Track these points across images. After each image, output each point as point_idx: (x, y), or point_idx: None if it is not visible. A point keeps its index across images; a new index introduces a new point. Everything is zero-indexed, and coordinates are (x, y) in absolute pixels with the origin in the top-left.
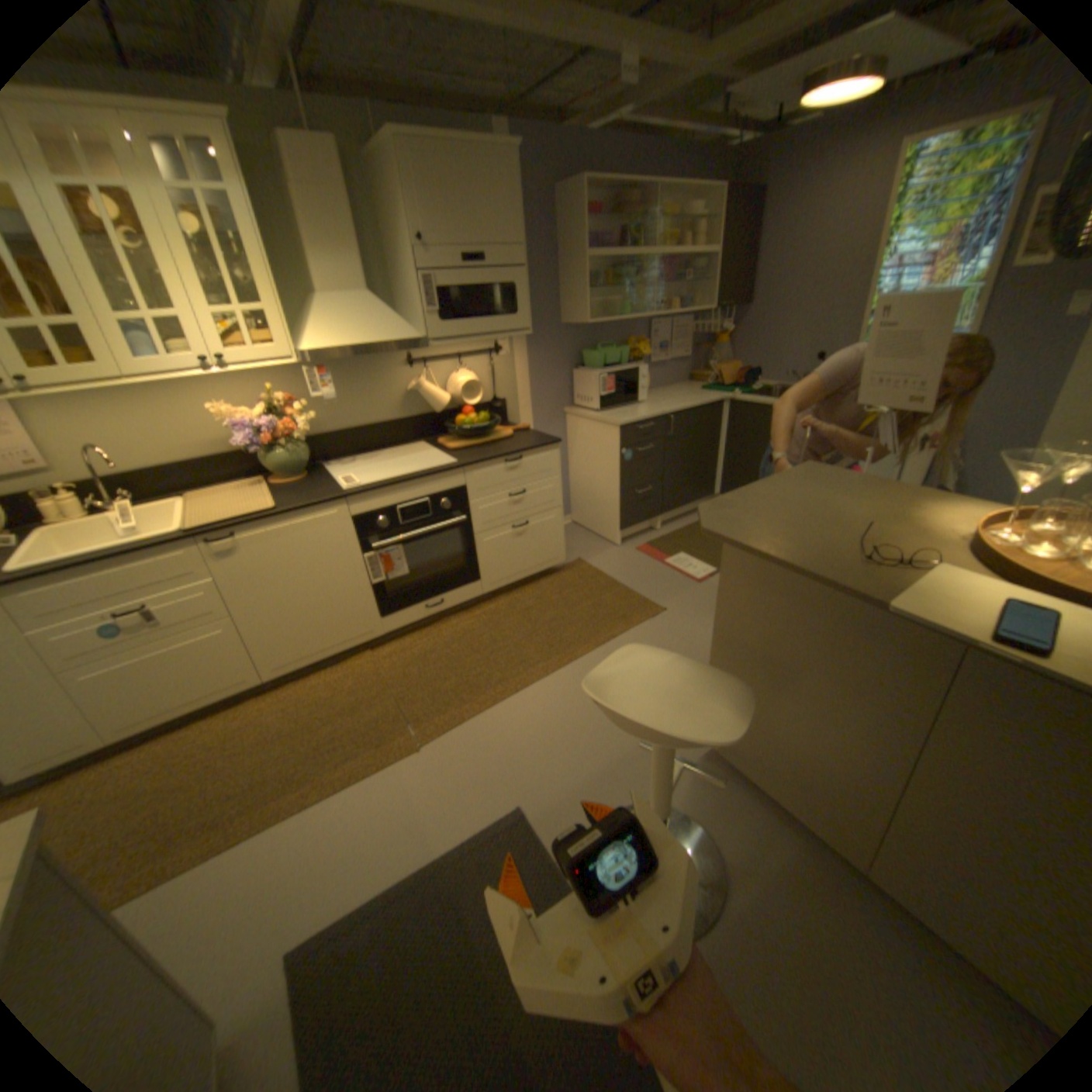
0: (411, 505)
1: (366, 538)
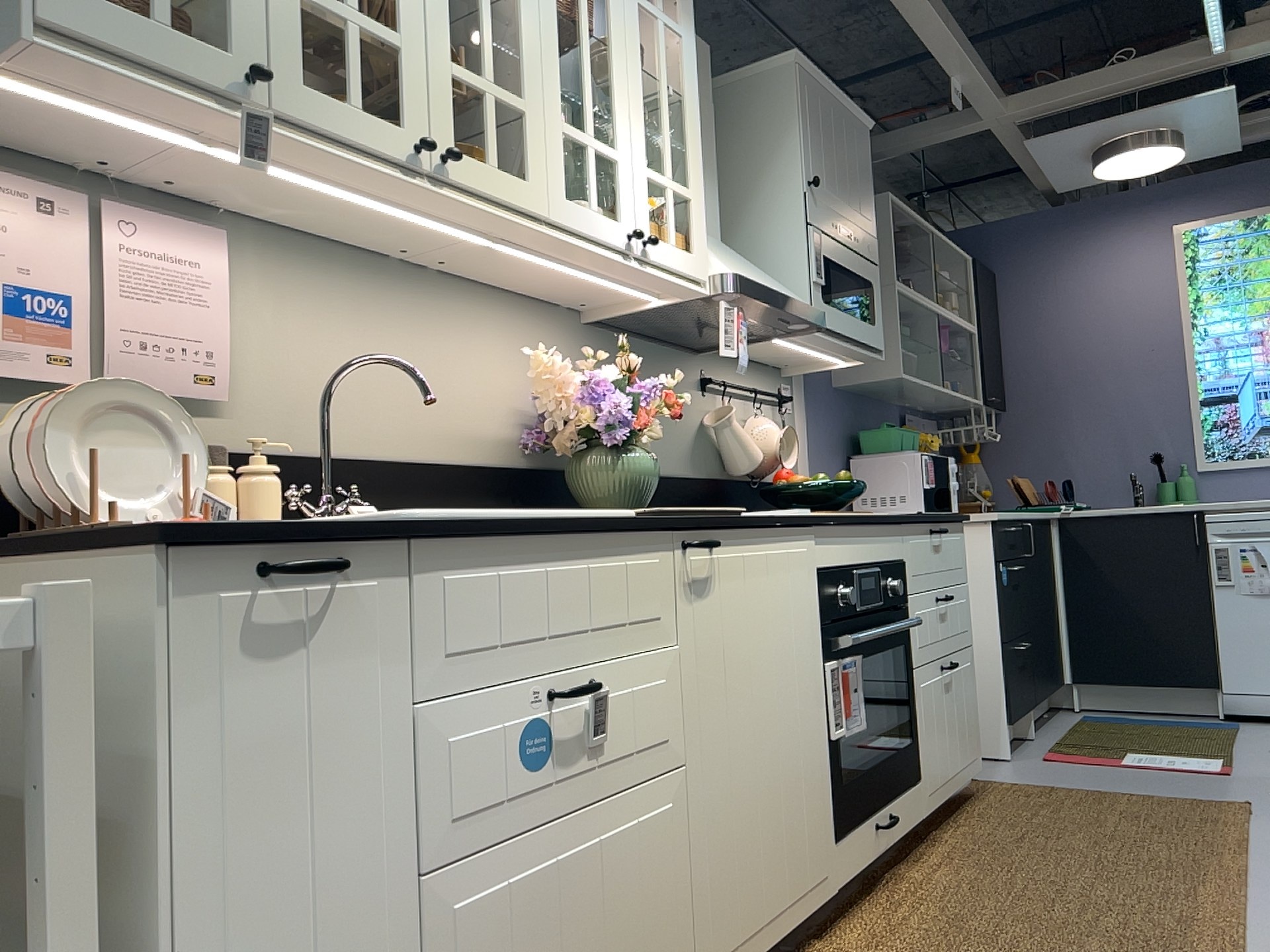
0: (869, 572)
1: (827, 623)
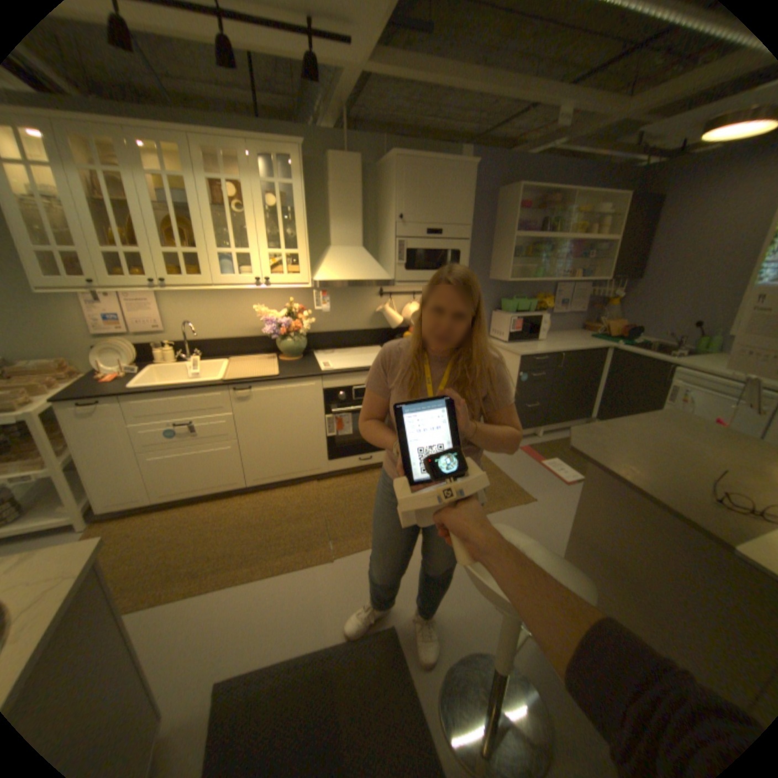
0: (362, 388)
1: (329, 404)
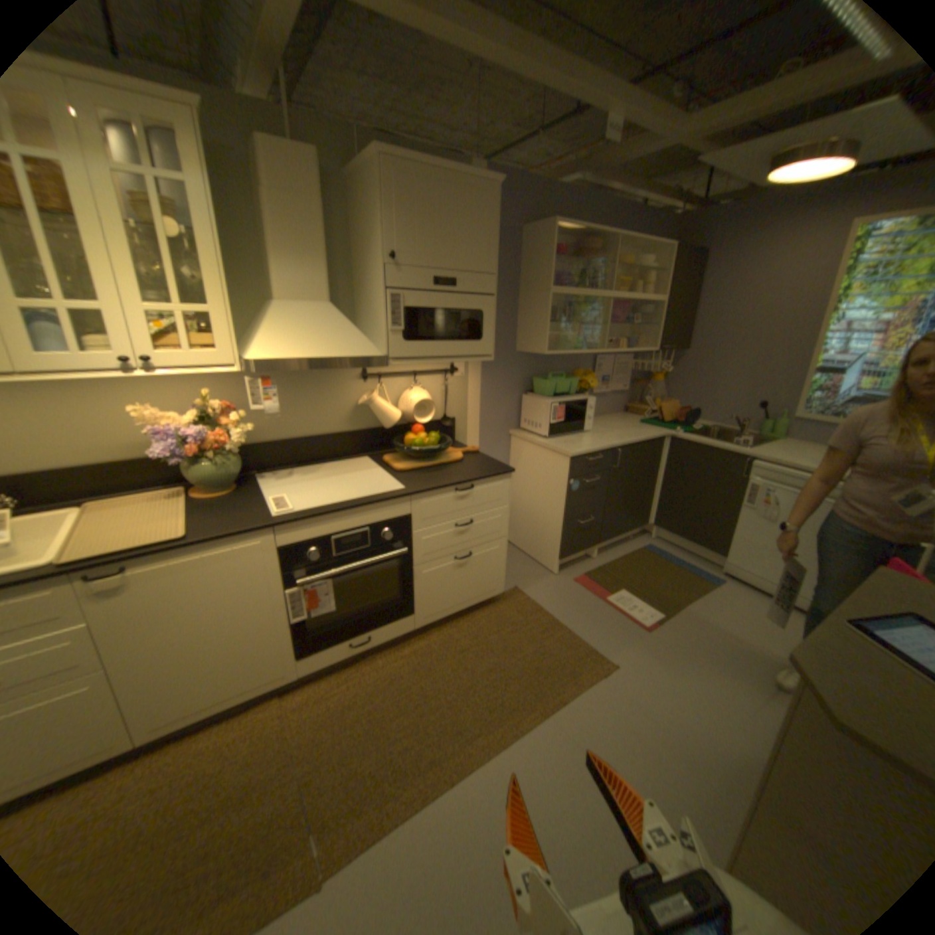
0: (348, 535)
1: (291, 570)
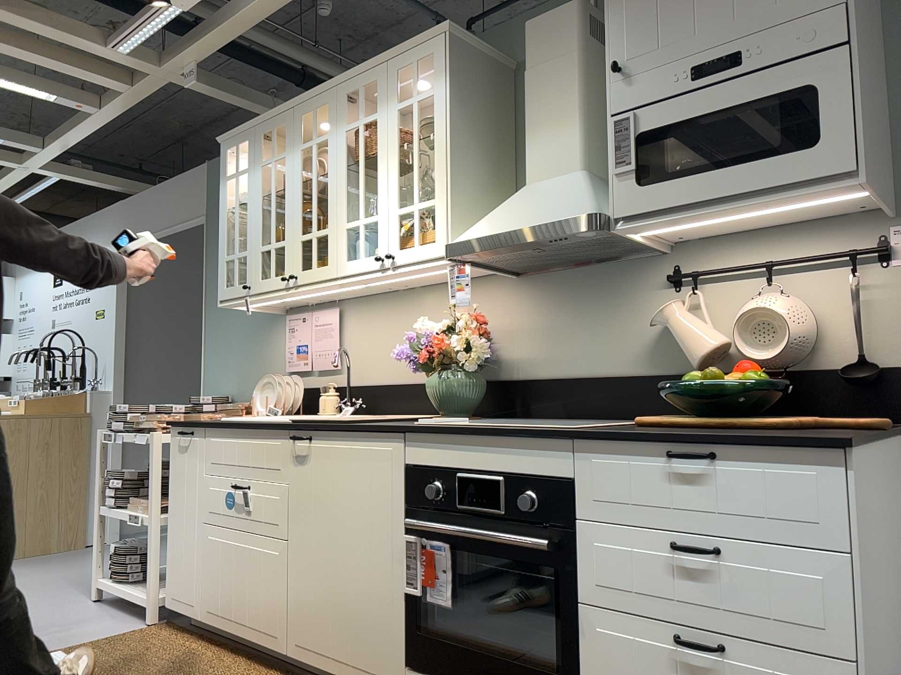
0: (474, 478)
1: (413, 507)
